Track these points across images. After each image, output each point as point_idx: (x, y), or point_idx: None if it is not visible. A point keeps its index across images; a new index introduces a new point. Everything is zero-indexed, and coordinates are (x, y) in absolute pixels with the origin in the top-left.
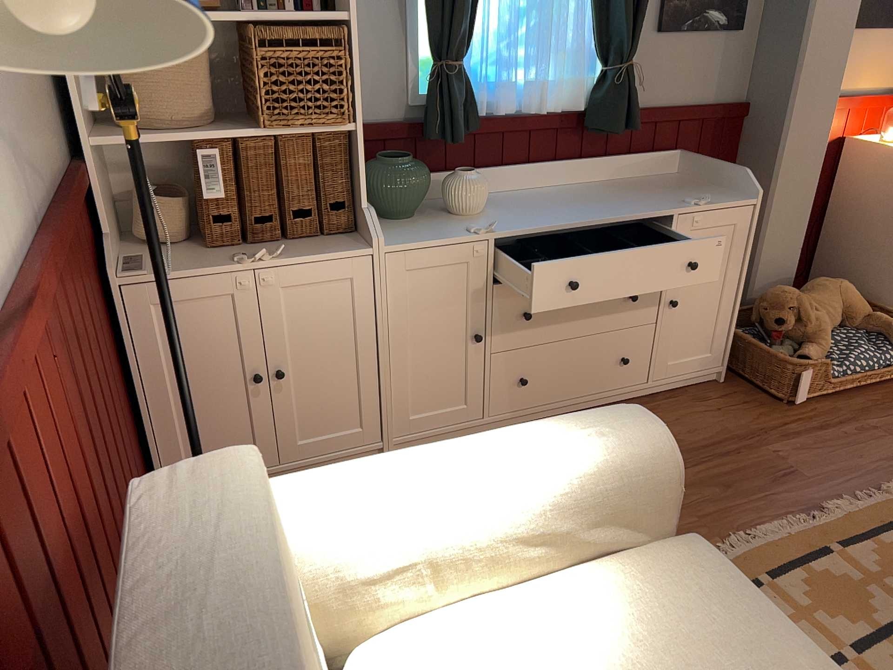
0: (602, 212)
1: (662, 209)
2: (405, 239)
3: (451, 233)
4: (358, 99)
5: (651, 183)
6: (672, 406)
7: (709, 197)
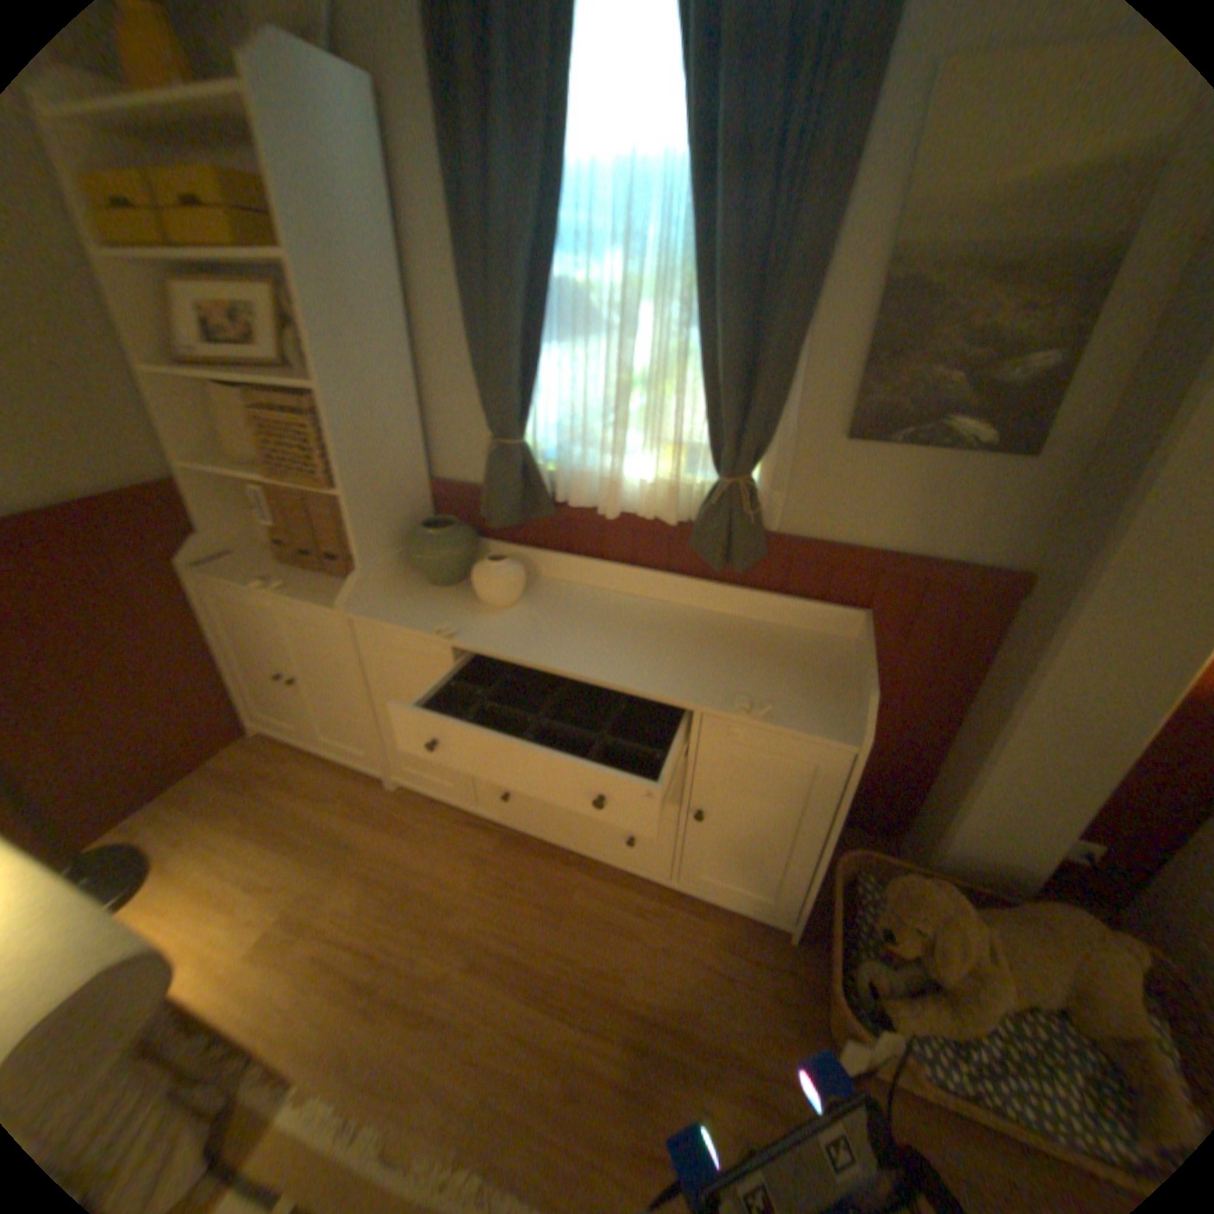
0: (610, 663)
1: (684, 693)
2: (380, 612)
3: (424, 622)
4: (337, 466)
5: (779, 642)
6: (684, 927)
7: (769, 708)
